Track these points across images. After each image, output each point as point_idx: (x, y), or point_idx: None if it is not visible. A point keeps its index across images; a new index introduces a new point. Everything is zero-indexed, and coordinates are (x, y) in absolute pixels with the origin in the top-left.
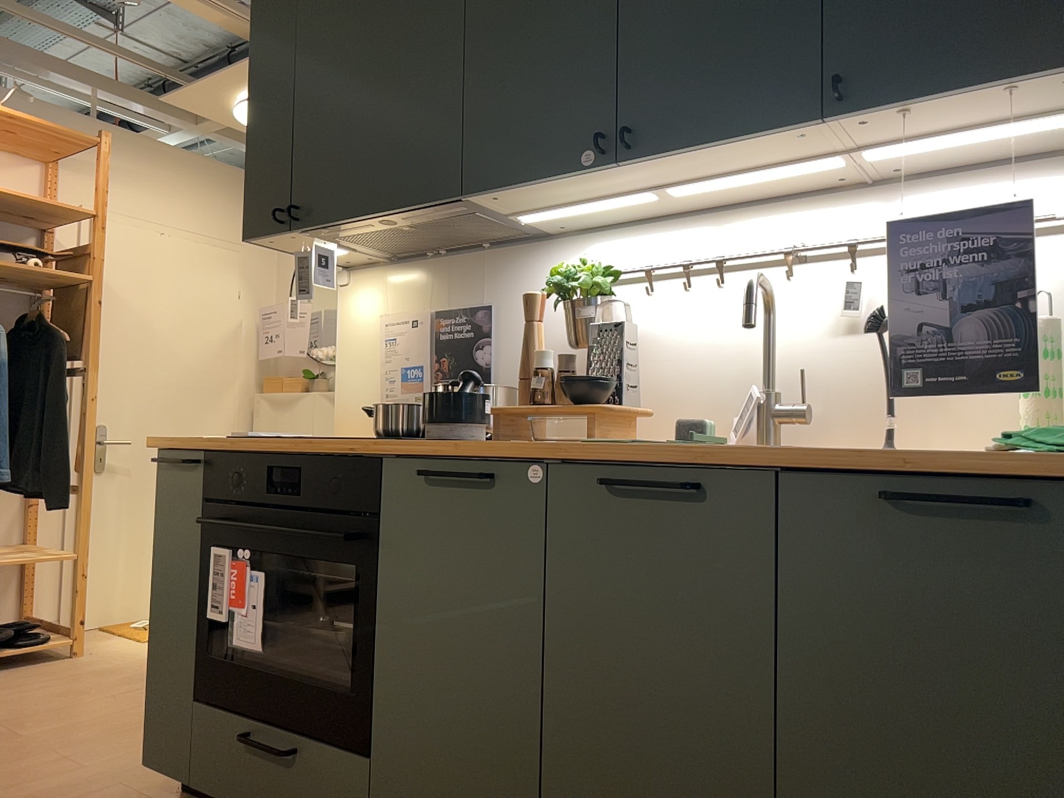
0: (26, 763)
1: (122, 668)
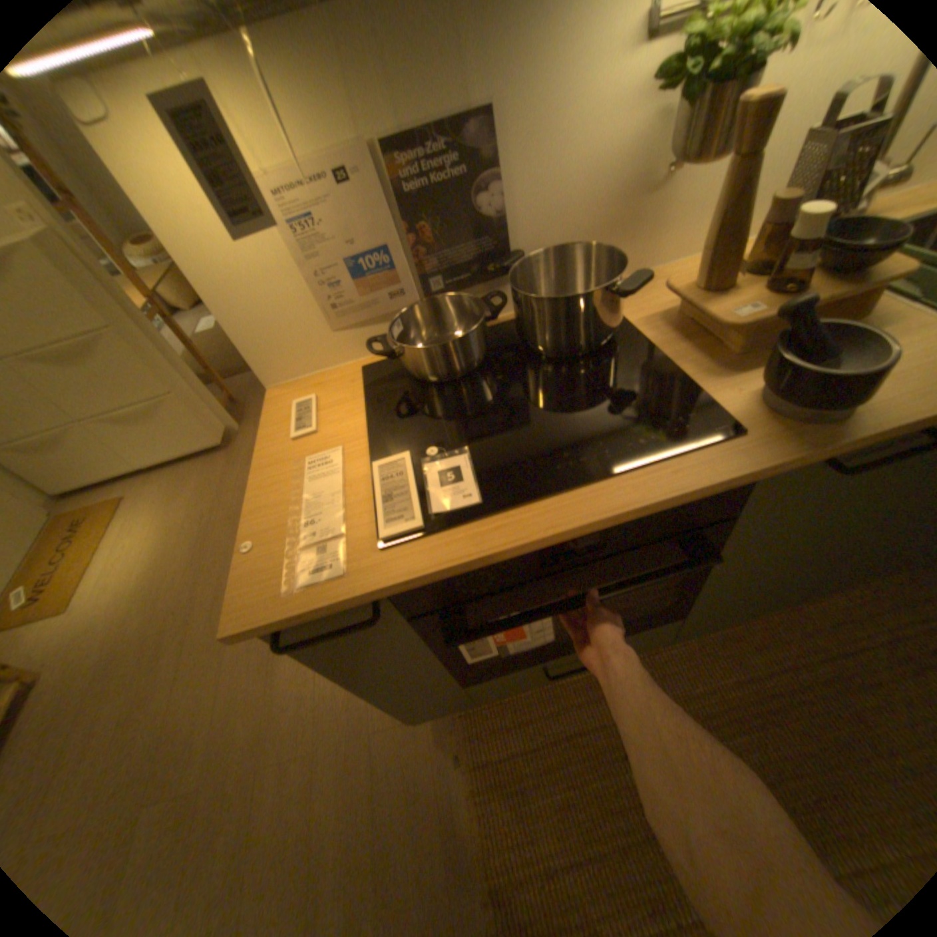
0: (260, 798)
1: (113, 650)
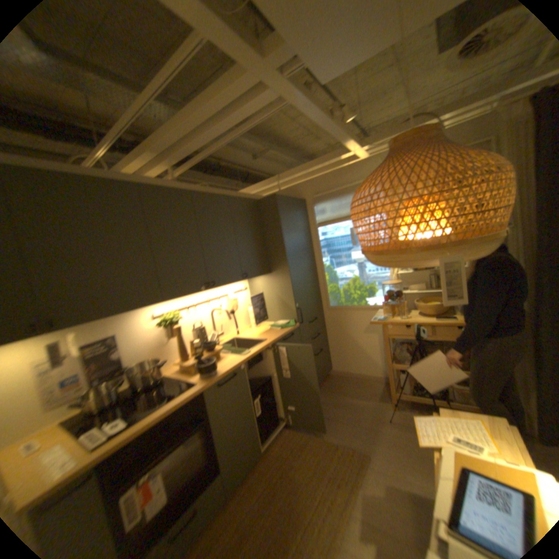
0: None
1: None
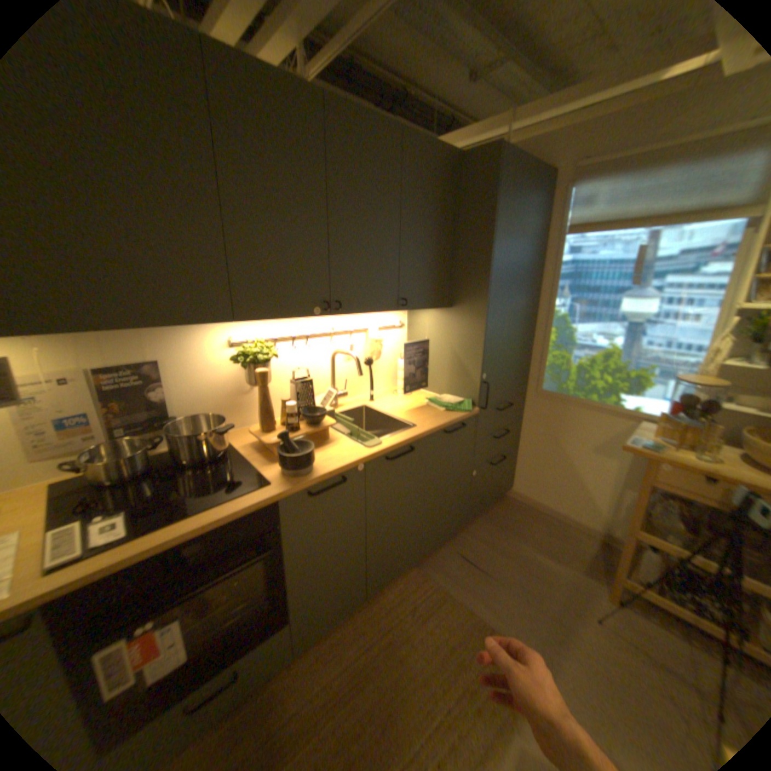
0: None
1: None
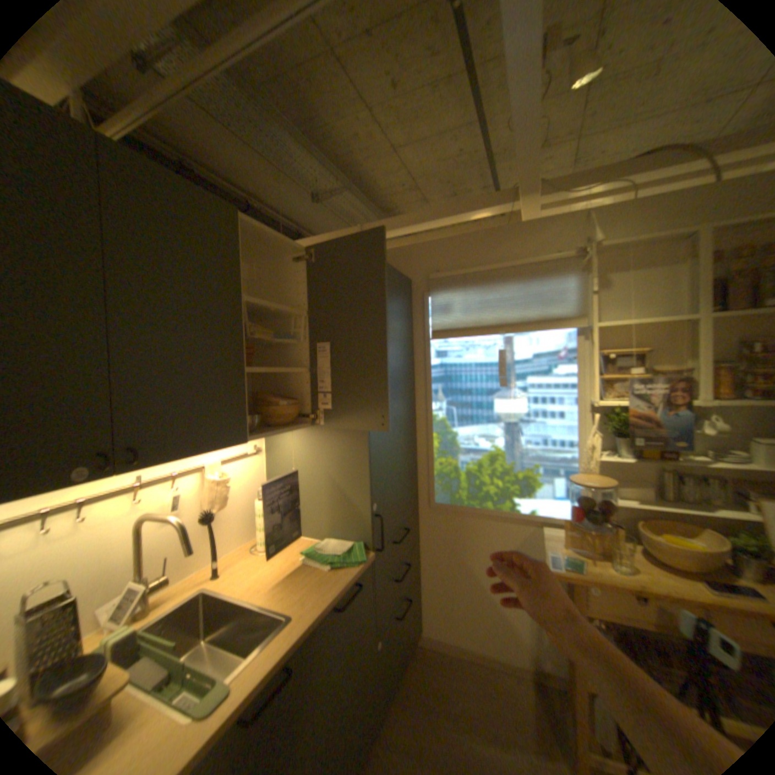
0: None
1: None
